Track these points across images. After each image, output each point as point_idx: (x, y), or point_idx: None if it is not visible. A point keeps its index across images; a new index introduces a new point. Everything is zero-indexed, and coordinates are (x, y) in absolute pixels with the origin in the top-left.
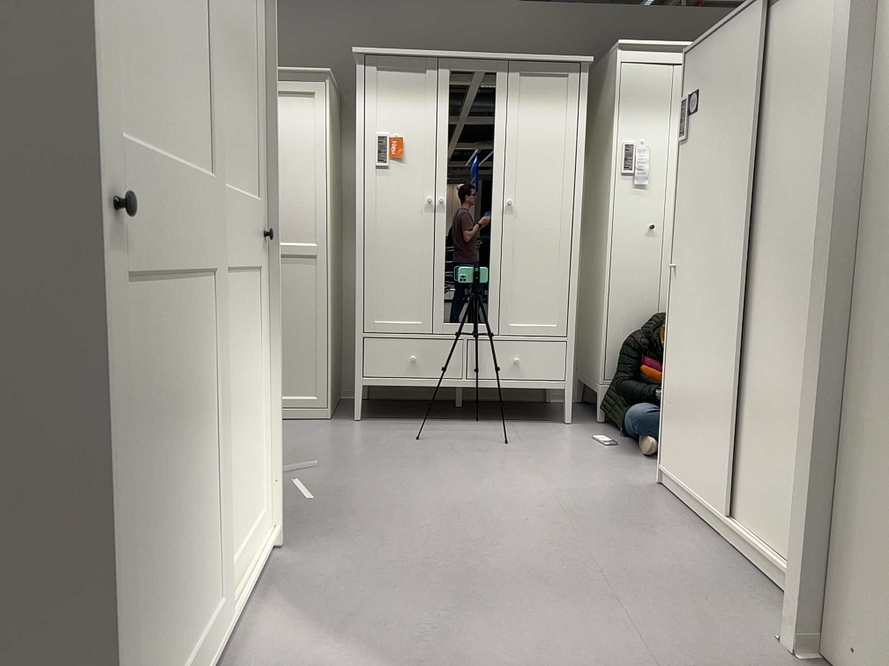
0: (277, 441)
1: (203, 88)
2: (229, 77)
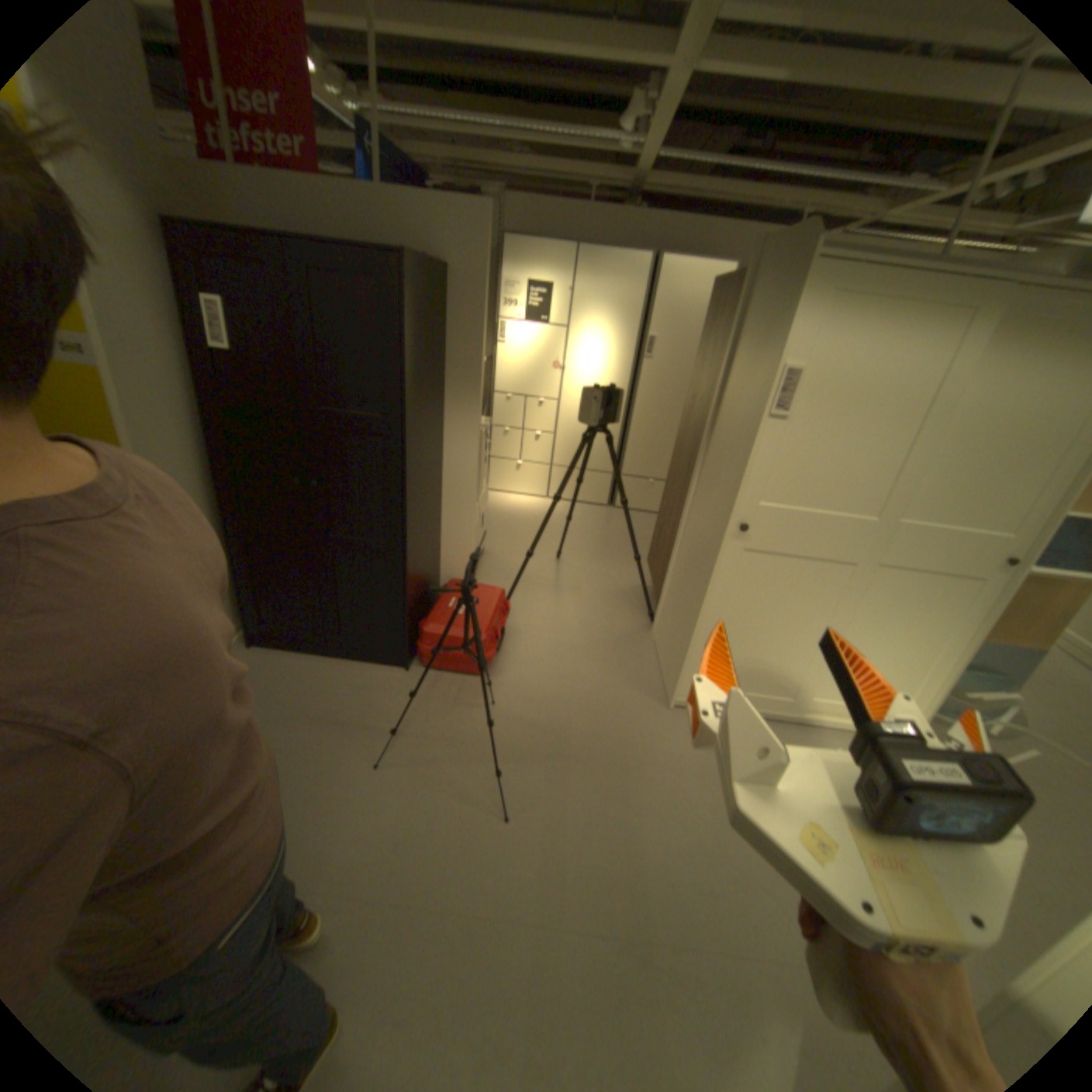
0: (950, 689)
1: (897, 476)
2: (989, 458)
